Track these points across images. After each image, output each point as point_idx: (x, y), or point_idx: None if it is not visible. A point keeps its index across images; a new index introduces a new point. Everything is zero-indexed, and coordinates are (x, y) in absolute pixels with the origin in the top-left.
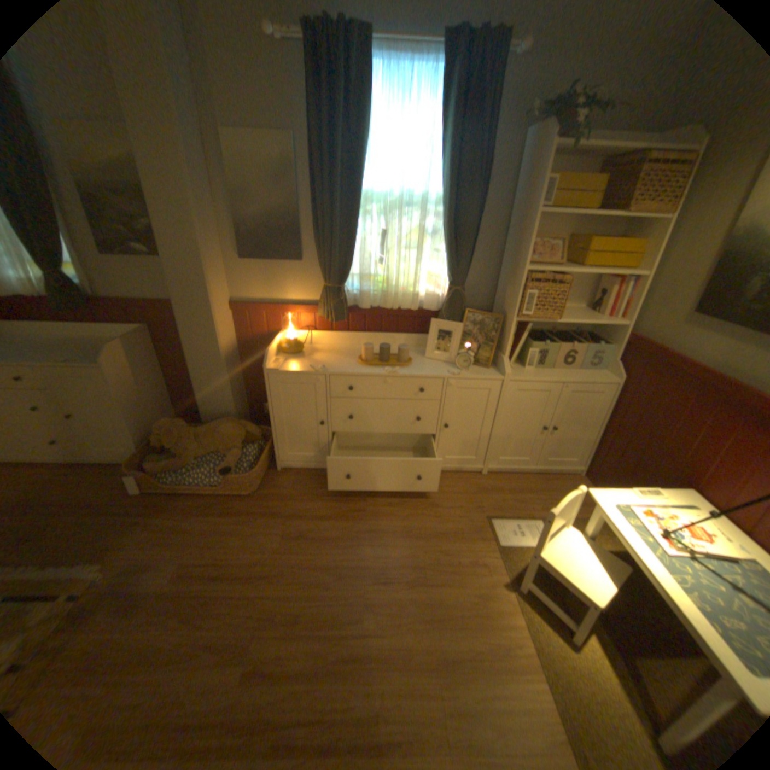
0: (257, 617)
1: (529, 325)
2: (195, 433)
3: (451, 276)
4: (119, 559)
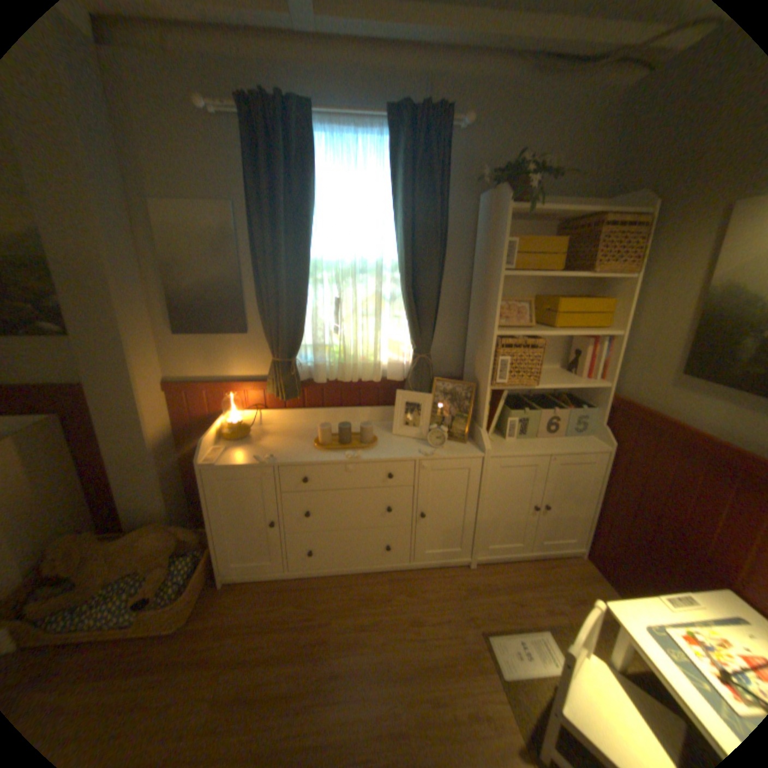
0: None
1: (505, 392)
2: (106, 551)
3: (415, 343)
4: None
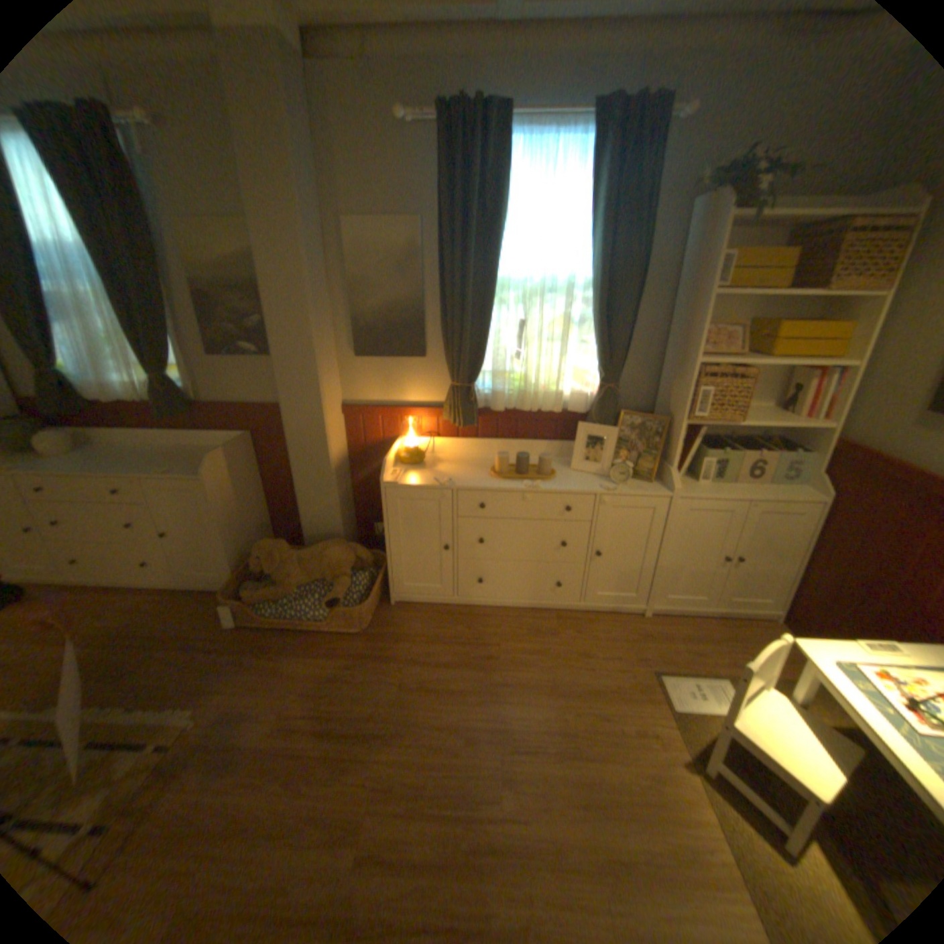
0: (371, 786)
1: (702, 429)
2: (298, 557)
3: (601, 372)
4: (211, 705)
